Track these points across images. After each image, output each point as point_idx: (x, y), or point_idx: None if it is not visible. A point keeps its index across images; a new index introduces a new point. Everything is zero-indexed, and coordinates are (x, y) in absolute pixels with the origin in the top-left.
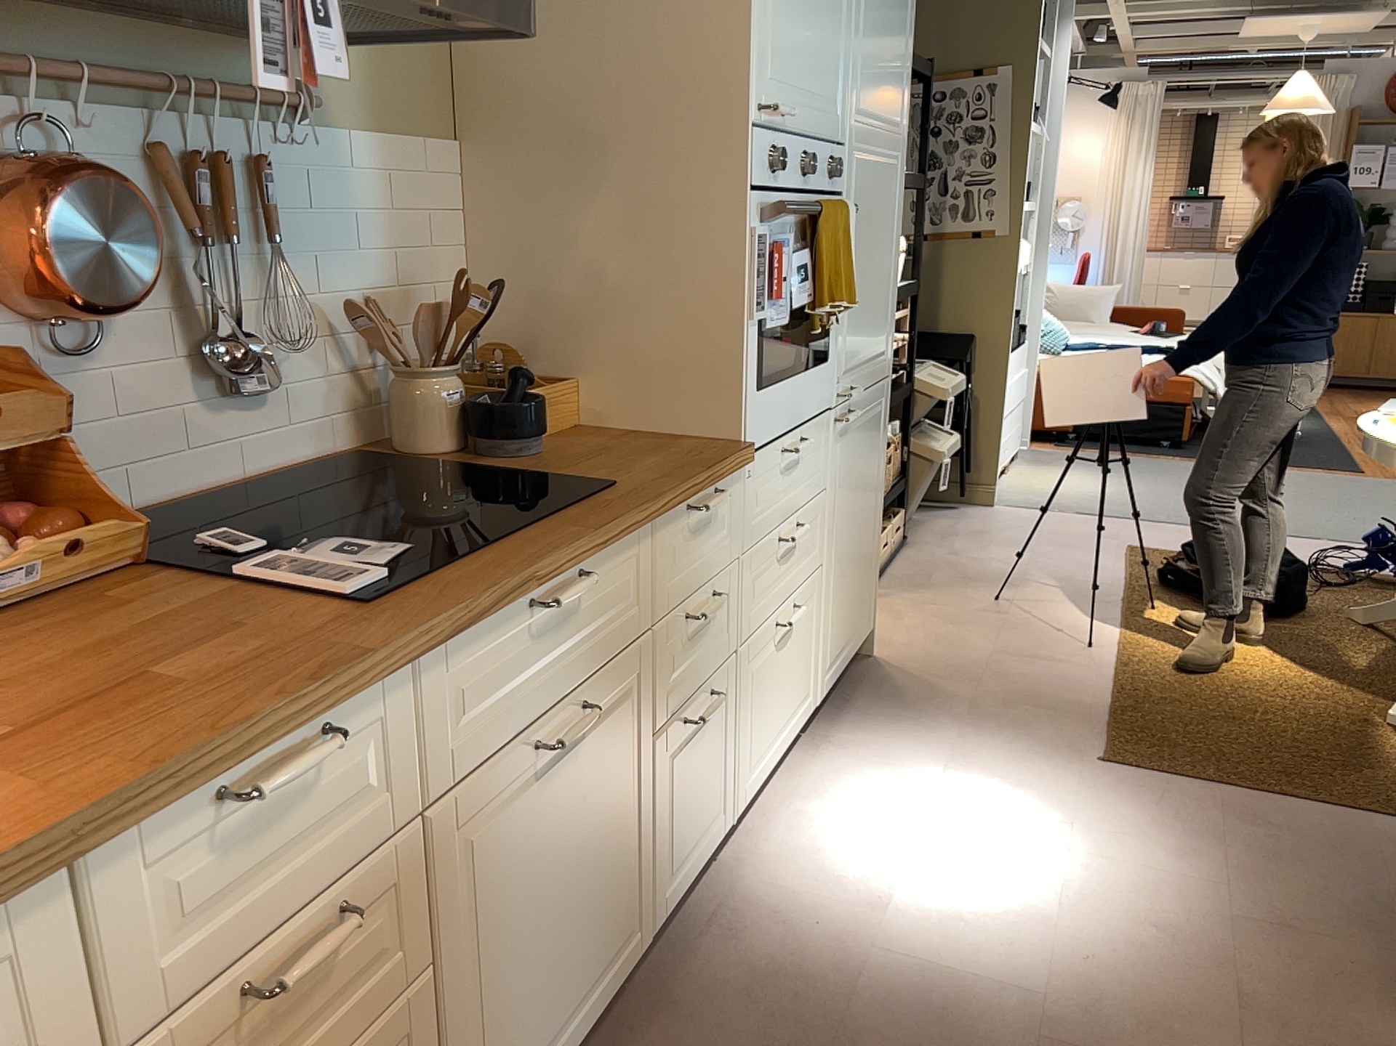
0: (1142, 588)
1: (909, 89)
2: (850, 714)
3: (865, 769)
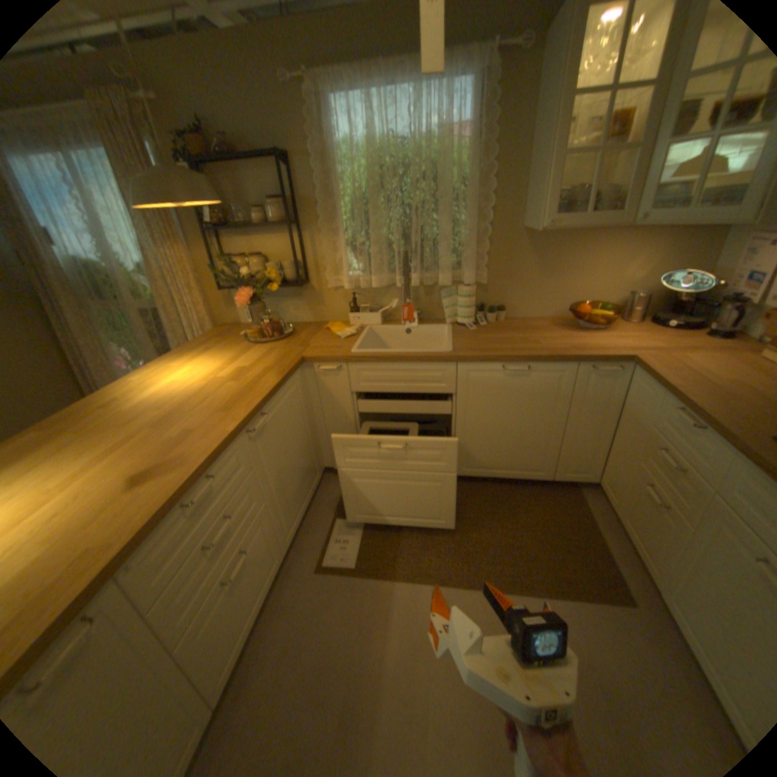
0: None
1: None
2: None
3: None
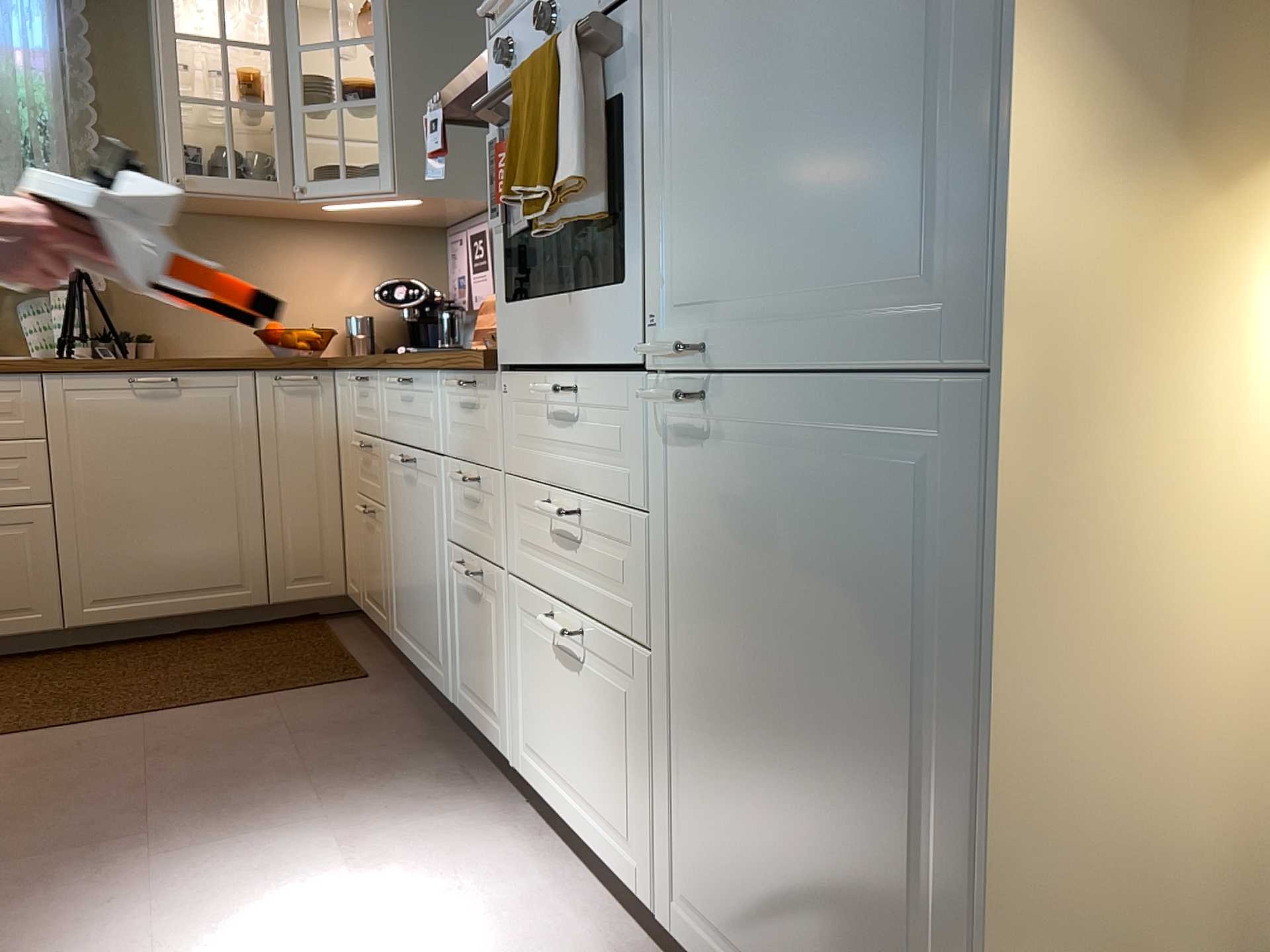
0: None
1: None
2: None
3: None
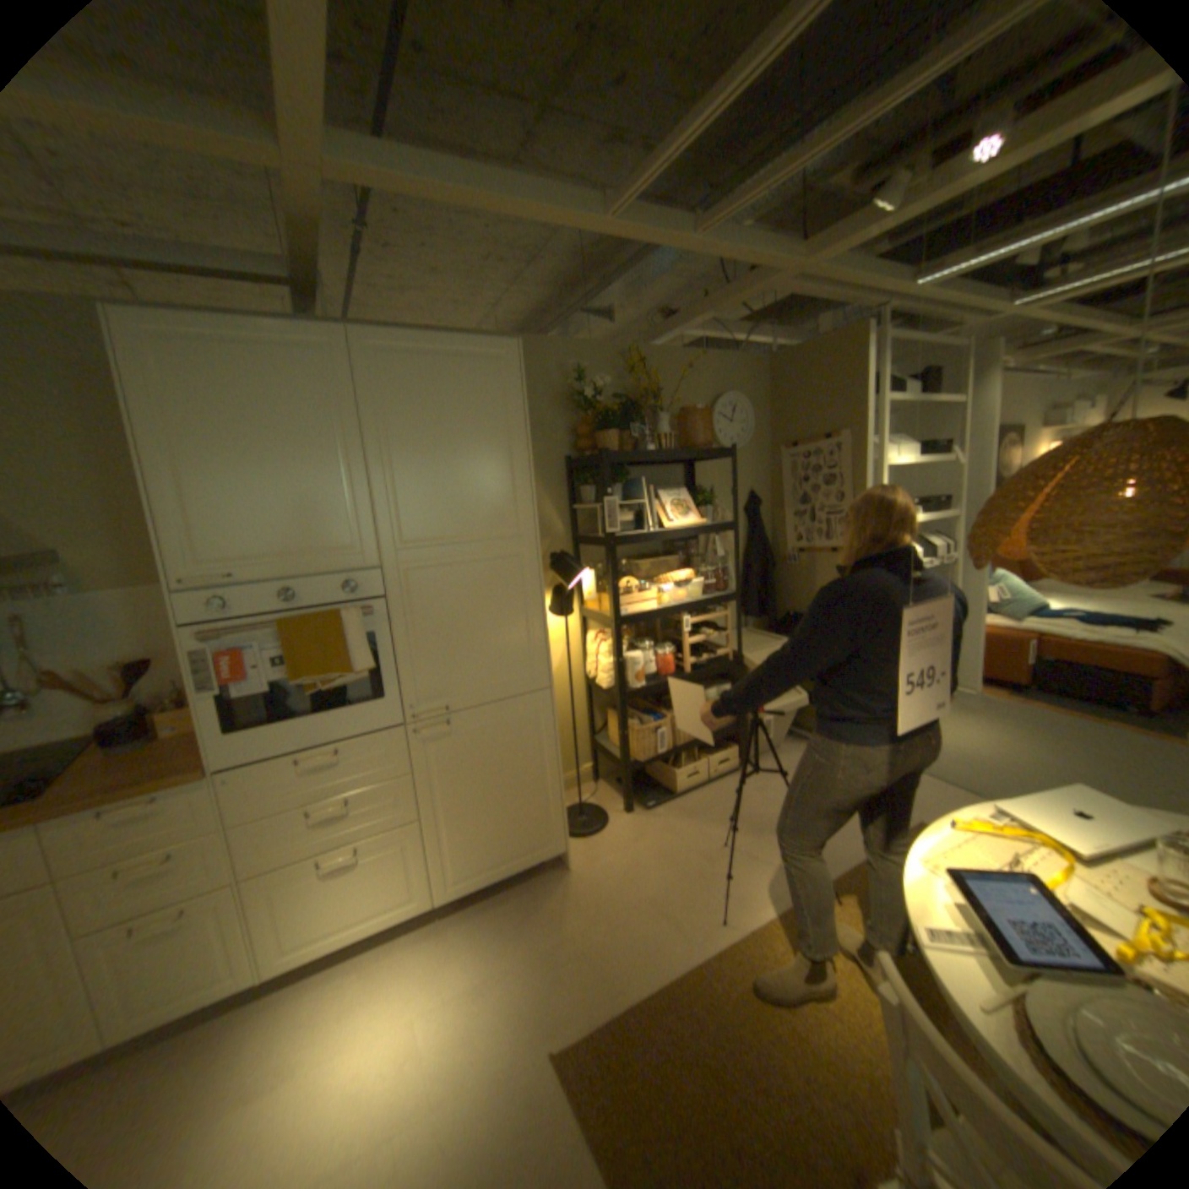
0: (867, 879)
1: (529, 504)
2: (482, 917)
3: (418, 972)
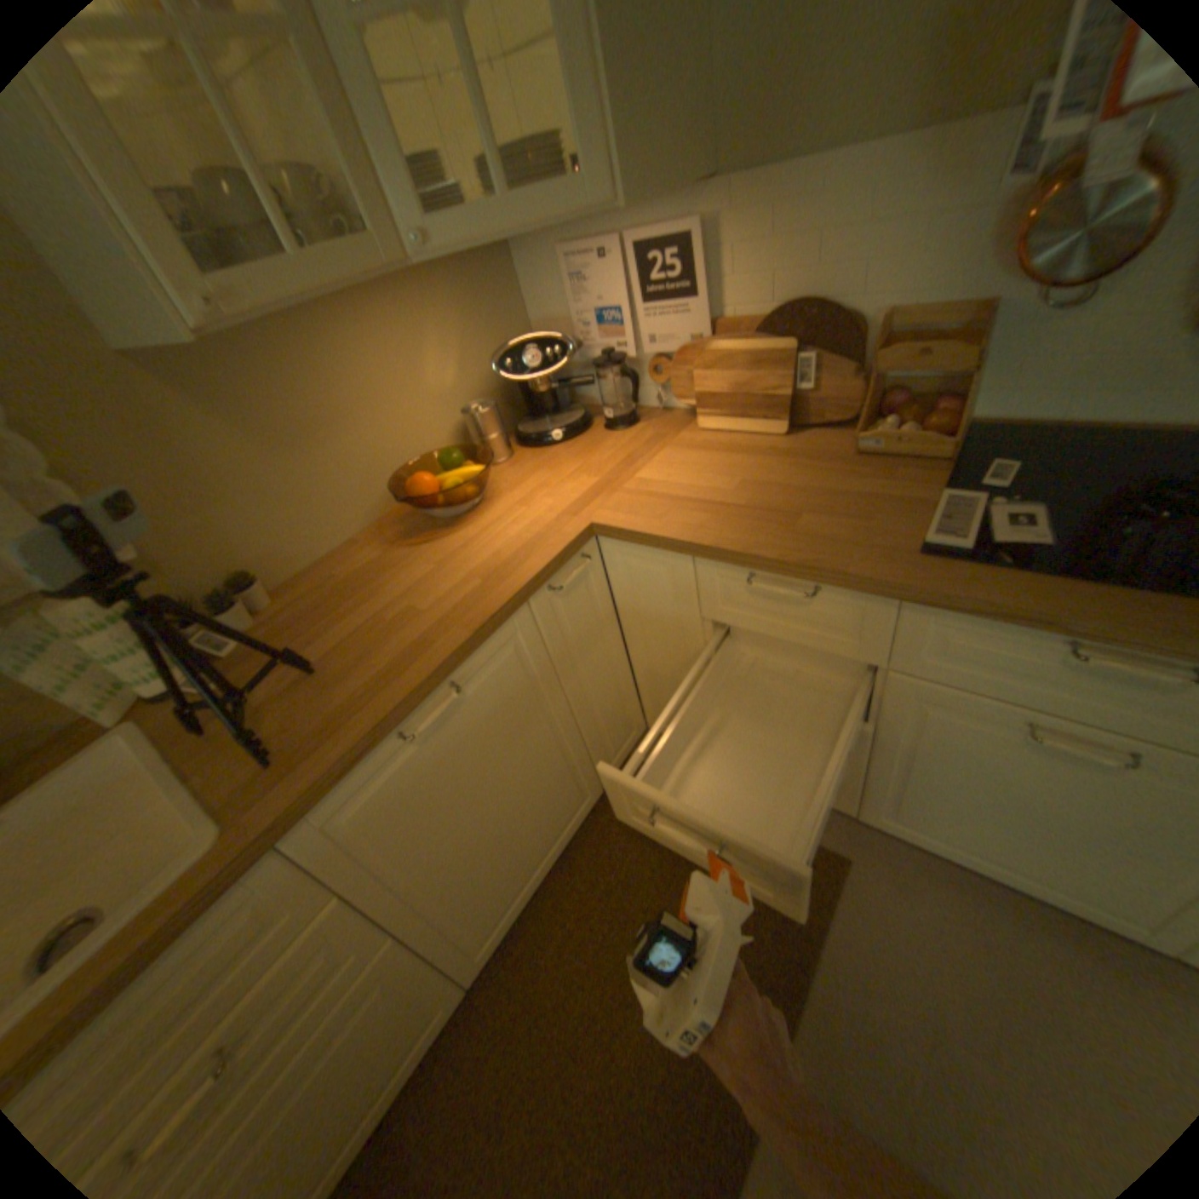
0: None
1: None
2: None
3: None
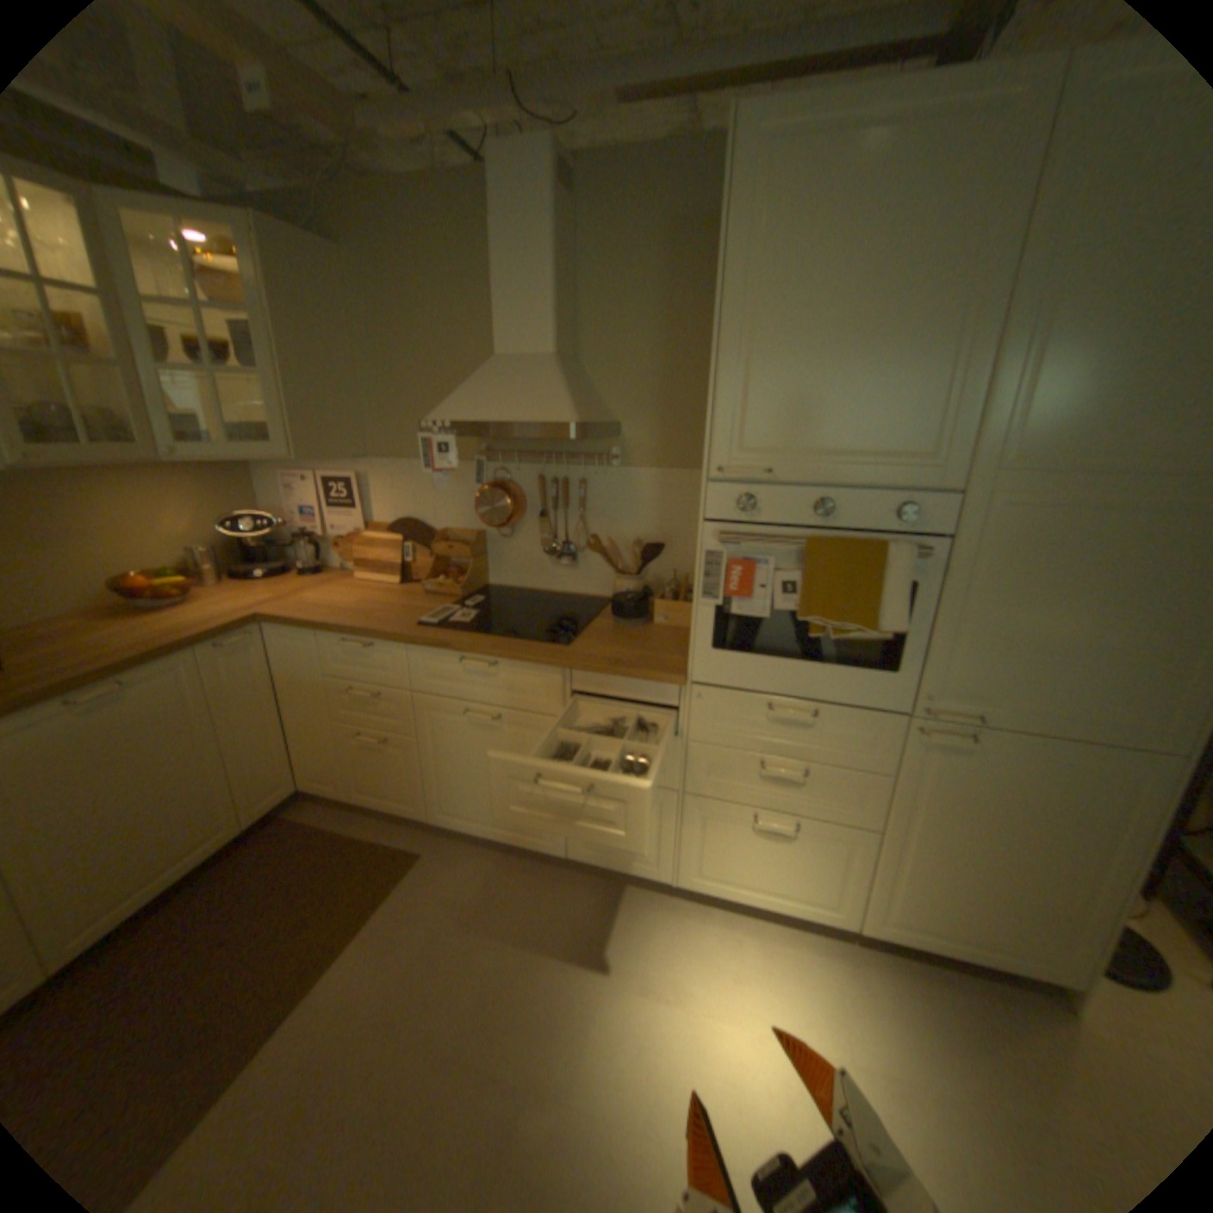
0: None
1: None
2: (921, 987)
3: (827, 996)
